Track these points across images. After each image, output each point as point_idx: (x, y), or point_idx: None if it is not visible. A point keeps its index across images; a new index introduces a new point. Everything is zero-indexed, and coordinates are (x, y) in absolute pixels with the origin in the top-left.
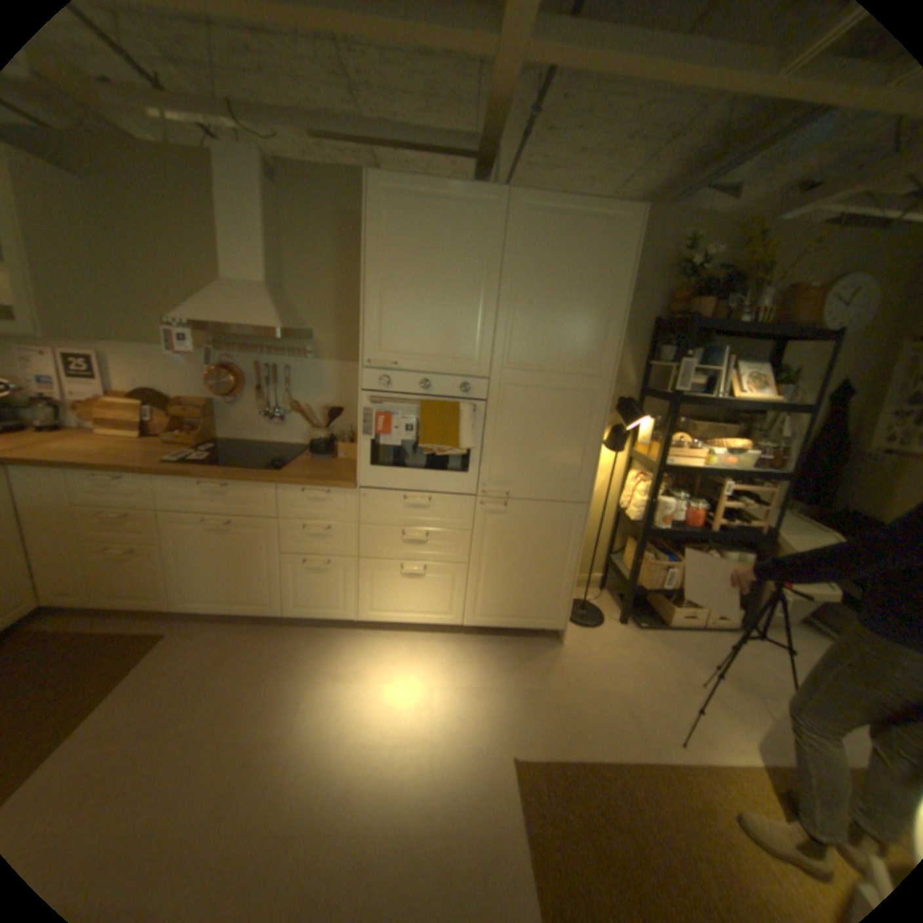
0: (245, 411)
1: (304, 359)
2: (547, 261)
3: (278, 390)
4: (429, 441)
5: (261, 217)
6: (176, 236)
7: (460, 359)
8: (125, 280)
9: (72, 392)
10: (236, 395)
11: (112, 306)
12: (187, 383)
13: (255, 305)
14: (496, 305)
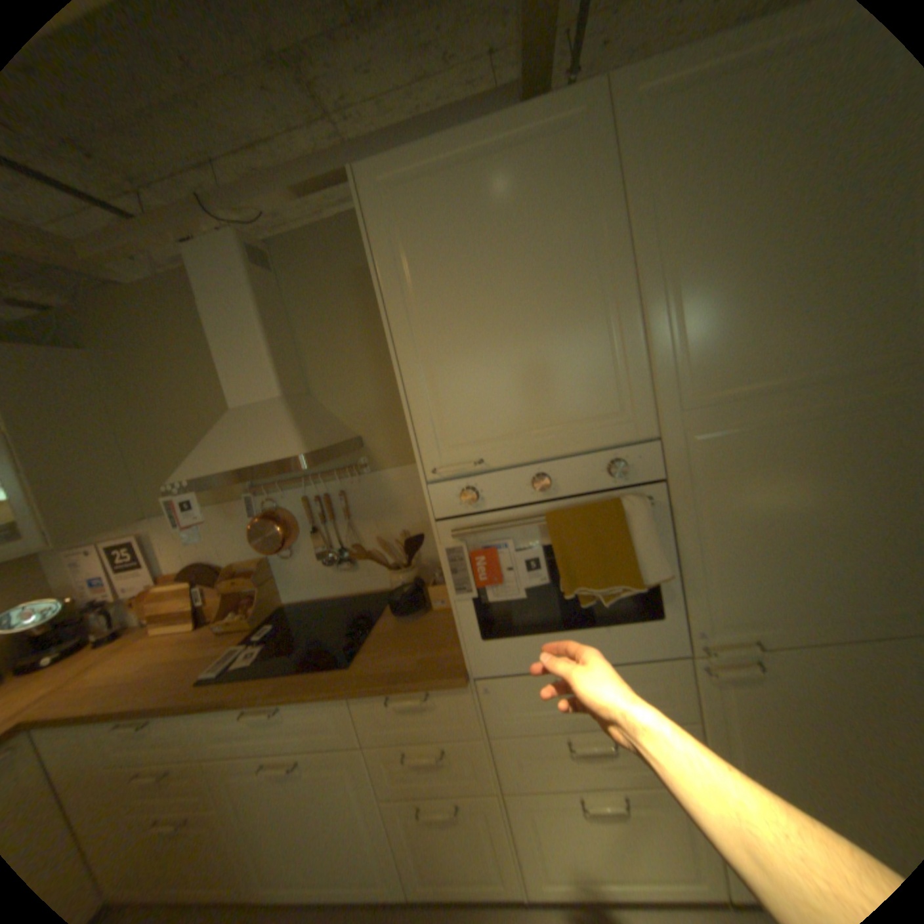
0: (308, 561)
1: (360, 475)
2: (726, 173)
3: (339, 523)
4: (580, 583)
5: (258, 311)
6: (186, 373)
7: (595, 416)
8: (149, 442)
9: (124, 585)
10: (292, 543)
11: (143, 476)
12: (236, 542)
13: (271, 428)
14: (639, 296)
